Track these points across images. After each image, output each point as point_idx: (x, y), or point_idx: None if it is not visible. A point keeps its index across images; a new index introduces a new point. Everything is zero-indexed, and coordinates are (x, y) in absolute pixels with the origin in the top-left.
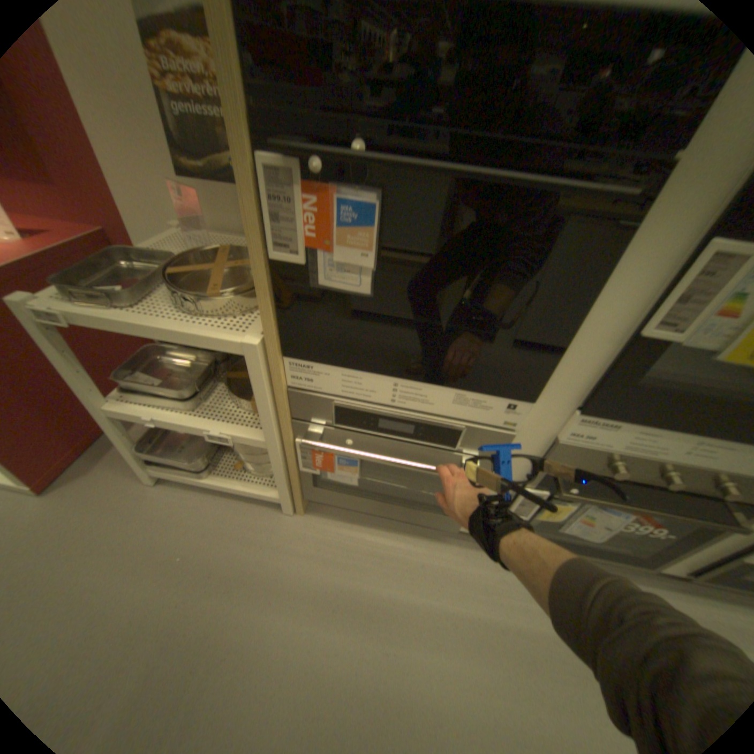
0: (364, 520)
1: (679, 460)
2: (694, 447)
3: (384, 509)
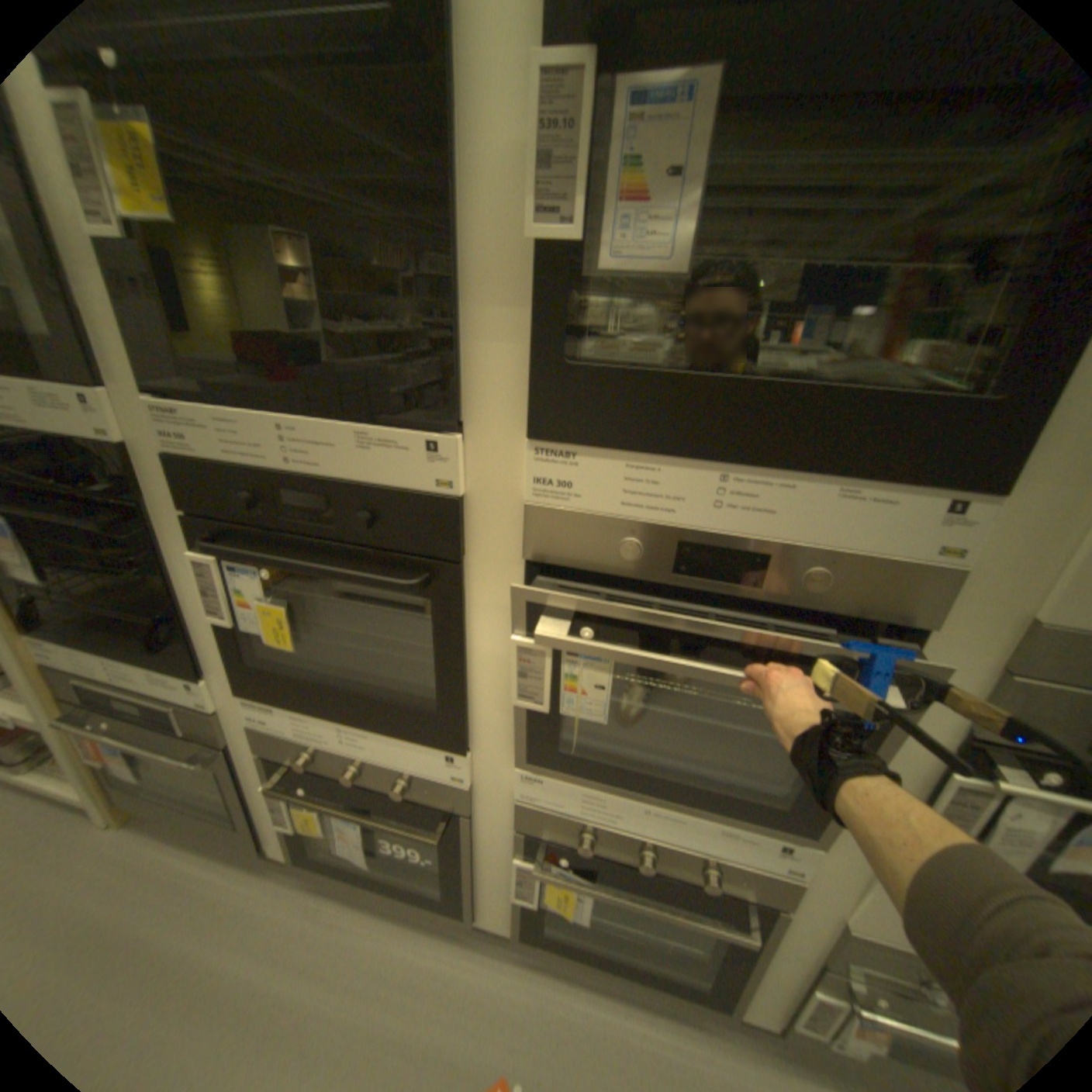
0: (185, 844)
1: (343, 754)
2: (340, 738)
3: (194, 825)
